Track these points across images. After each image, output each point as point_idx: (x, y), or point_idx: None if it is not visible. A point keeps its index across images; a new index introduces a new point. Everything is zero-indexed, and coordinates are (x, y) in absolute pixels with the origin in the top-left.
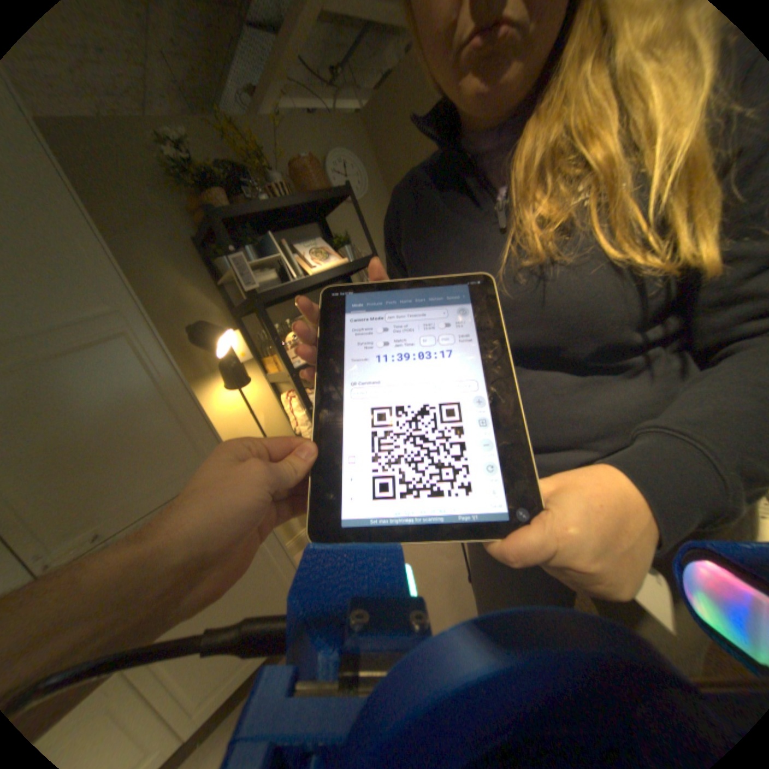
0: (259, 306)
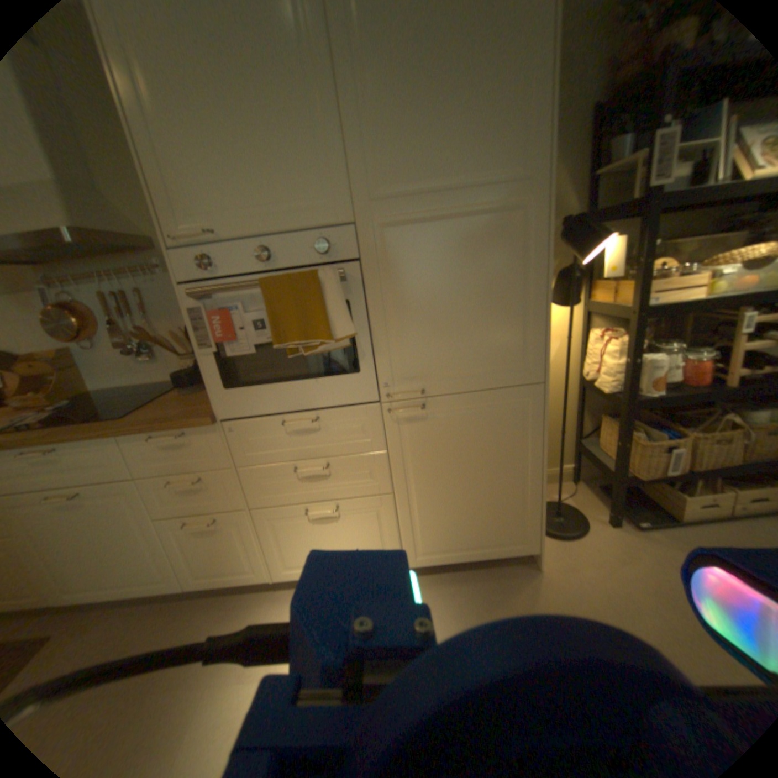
0: (657, 210)
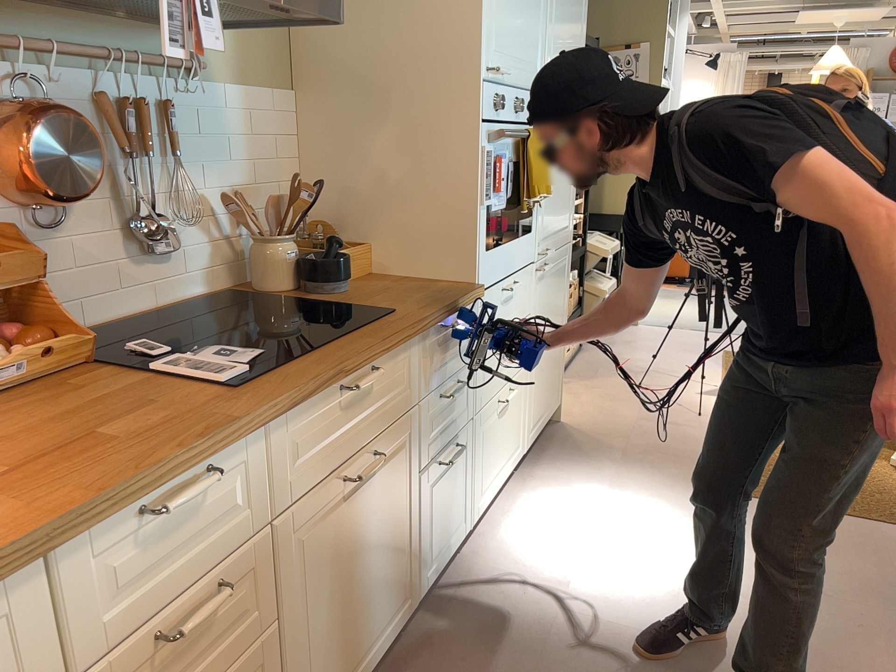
0: None
